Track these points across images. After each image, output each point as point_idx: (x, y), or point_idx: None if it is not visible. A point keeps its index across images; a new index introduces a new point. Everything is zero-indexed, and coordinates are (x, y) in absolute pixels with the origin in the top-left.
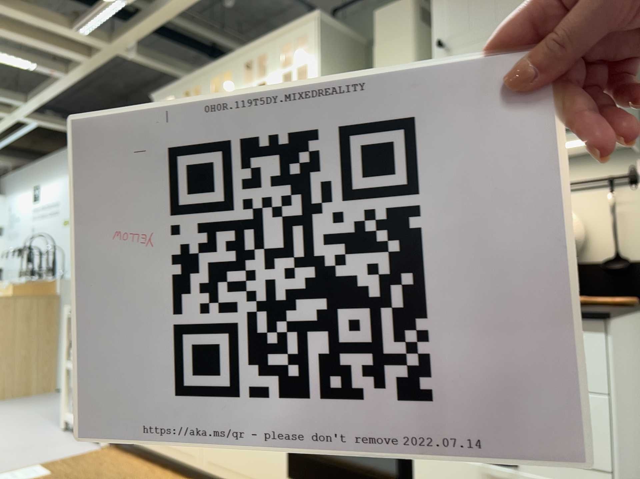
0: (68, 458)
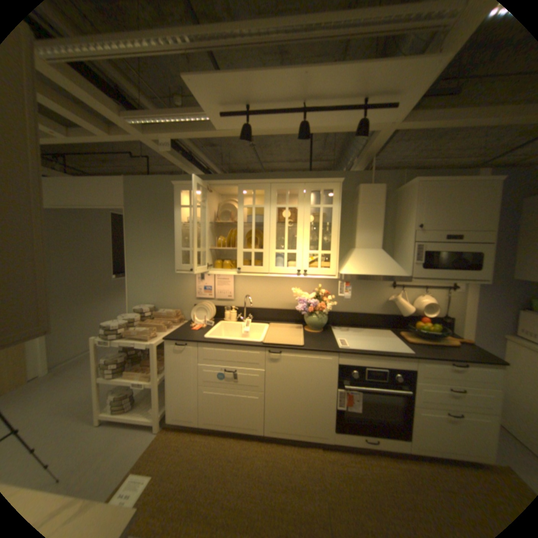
0: (141, 453)
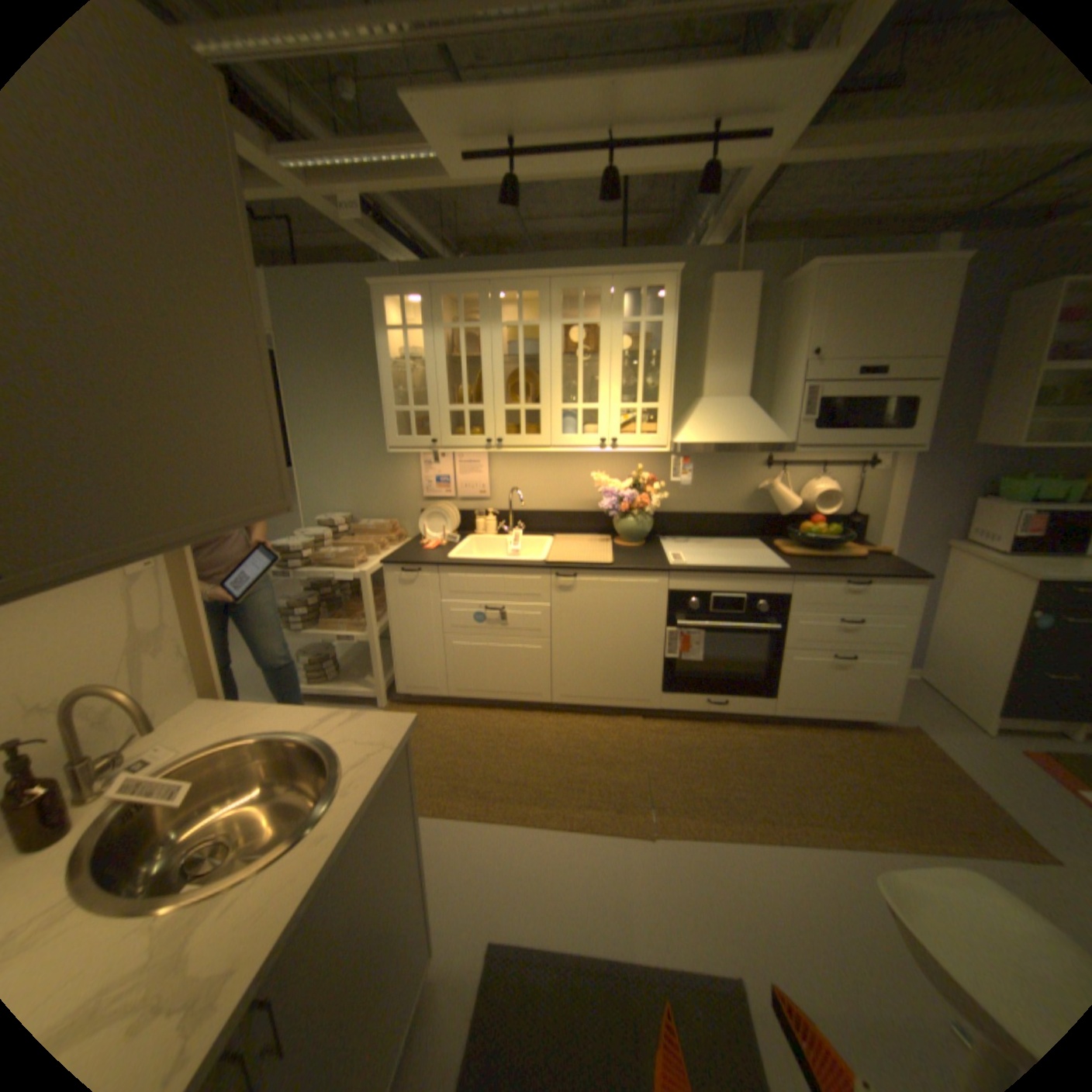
0: None
